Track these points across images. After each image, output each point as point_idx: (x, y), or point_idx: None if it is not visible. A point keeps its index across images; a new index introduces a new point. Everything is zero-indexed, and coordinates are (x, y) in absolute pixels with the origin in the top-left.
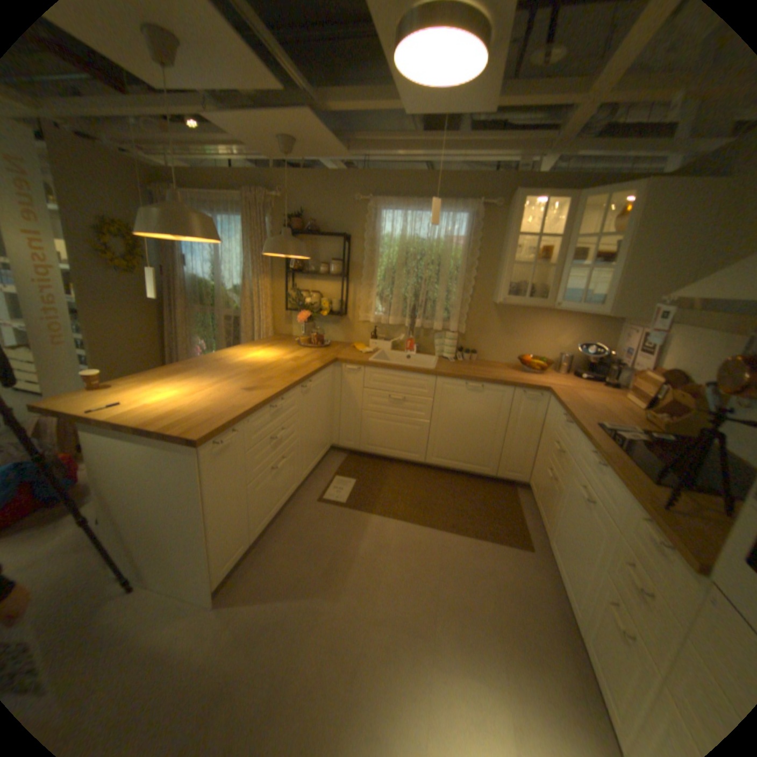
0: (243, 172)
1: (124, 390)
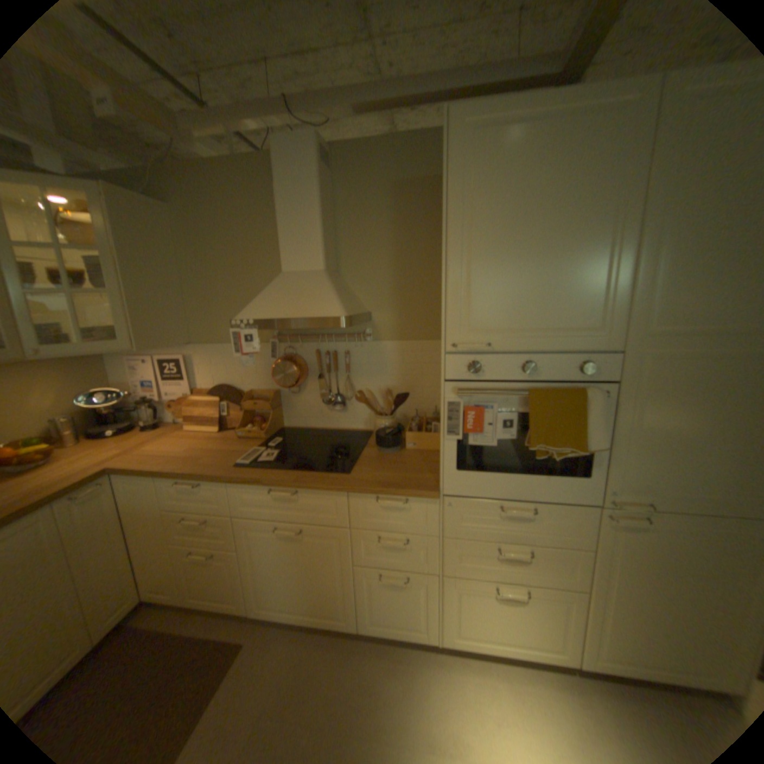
0: None
1: None
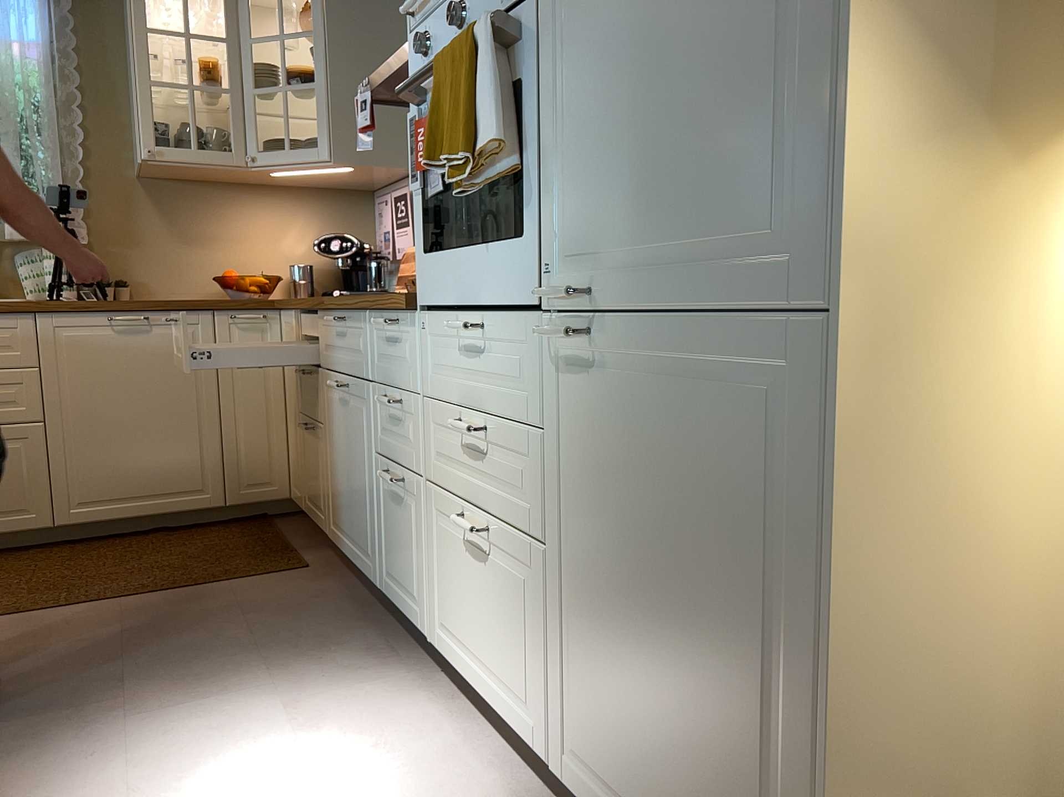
0: None
1: None
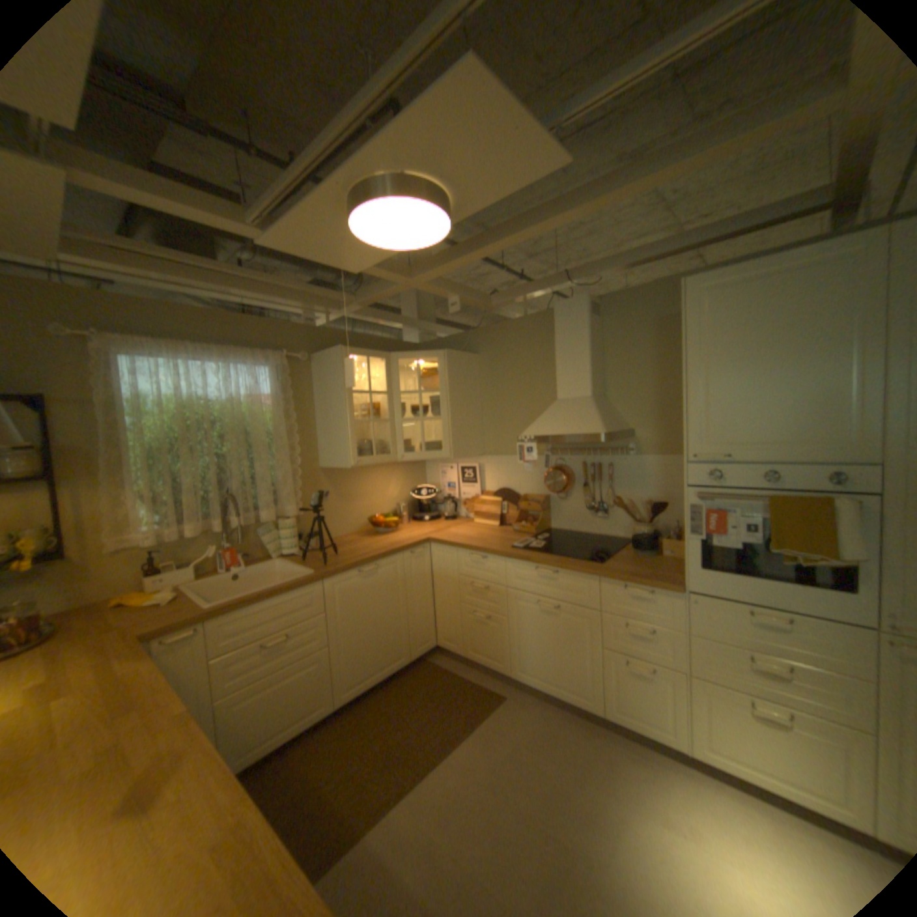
0: None
1: None
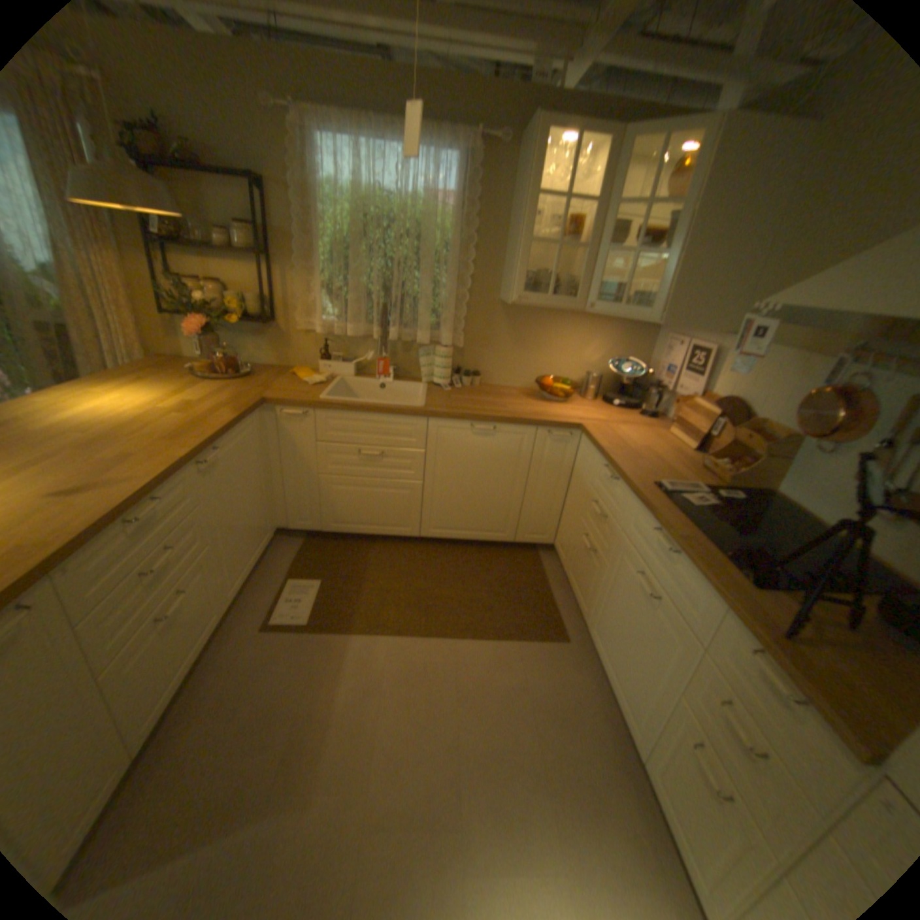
0: None
1: None
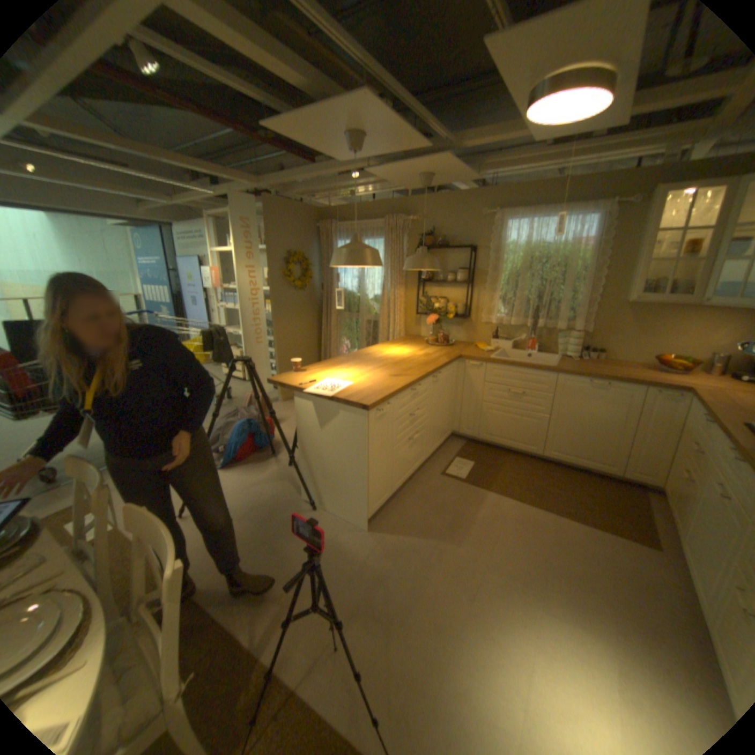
0: (387, 203)
1: (314, 373)
